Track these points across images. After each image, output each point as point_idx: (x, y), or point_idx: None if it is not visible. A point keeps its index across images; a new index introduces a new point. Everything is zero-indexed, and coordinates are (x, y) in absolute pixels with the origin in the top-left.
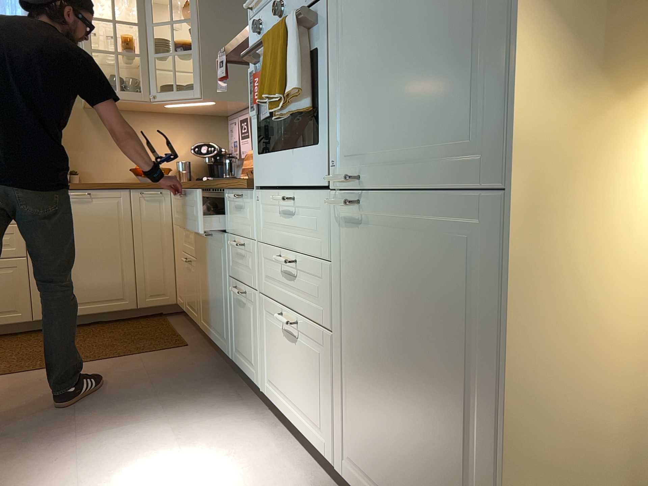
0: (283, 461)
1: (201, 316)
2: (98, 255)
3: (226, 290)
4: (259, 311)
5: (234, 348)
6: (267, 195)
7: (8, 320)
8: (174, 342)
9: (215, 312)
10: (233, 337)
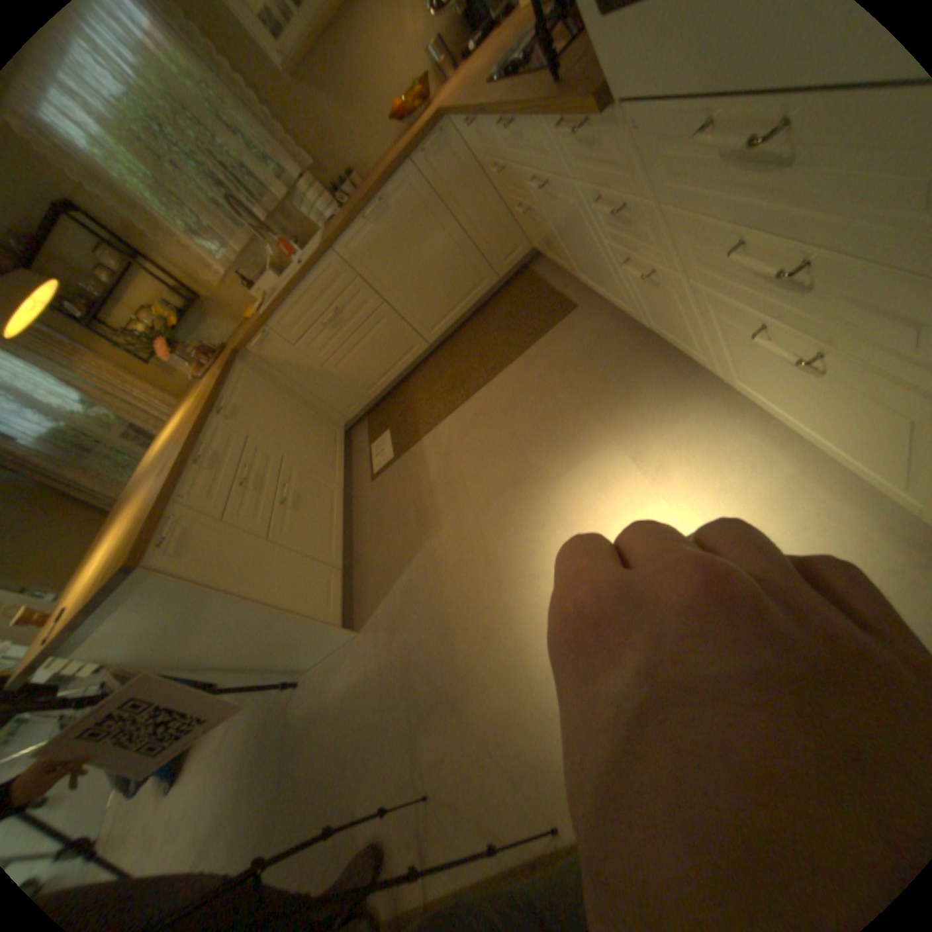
0: (805, 477)
1: (576, 268)
2: (435, 254)
3: (609, 253)
4: (693, 295)
5: (651, 316)
6: (656, 109)
7: (414, 354)
8: (561, 305)
9: (599, 271)
10: (646, 306)
